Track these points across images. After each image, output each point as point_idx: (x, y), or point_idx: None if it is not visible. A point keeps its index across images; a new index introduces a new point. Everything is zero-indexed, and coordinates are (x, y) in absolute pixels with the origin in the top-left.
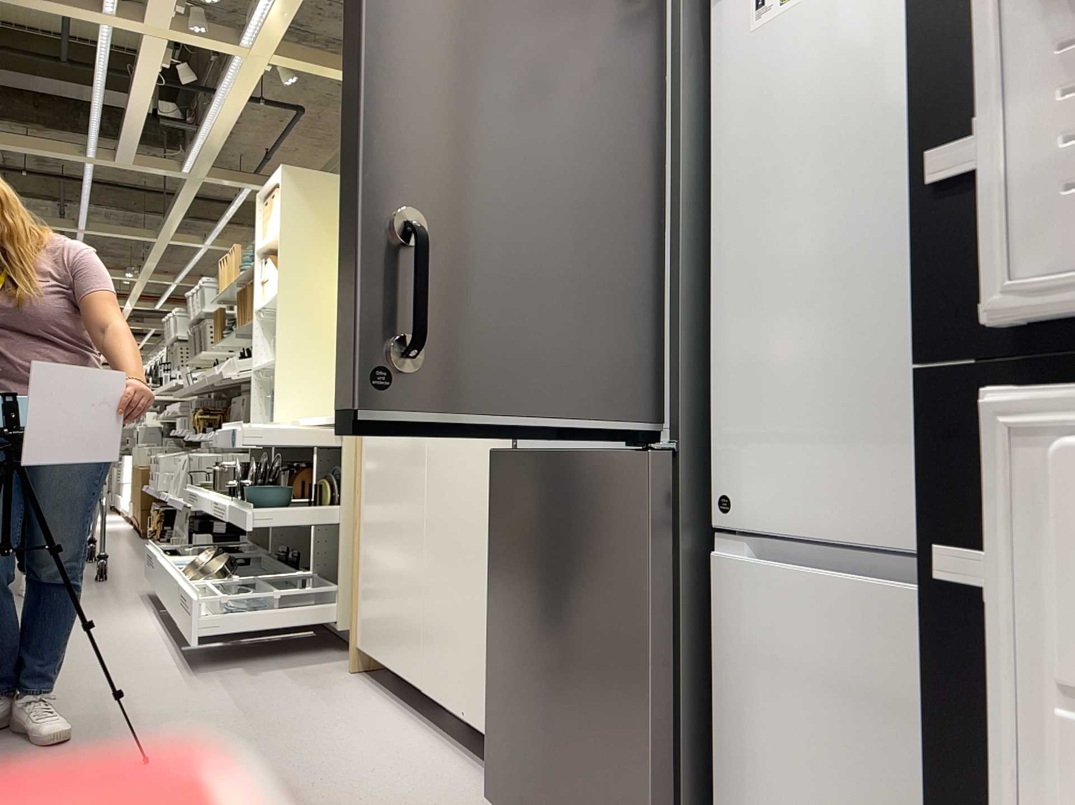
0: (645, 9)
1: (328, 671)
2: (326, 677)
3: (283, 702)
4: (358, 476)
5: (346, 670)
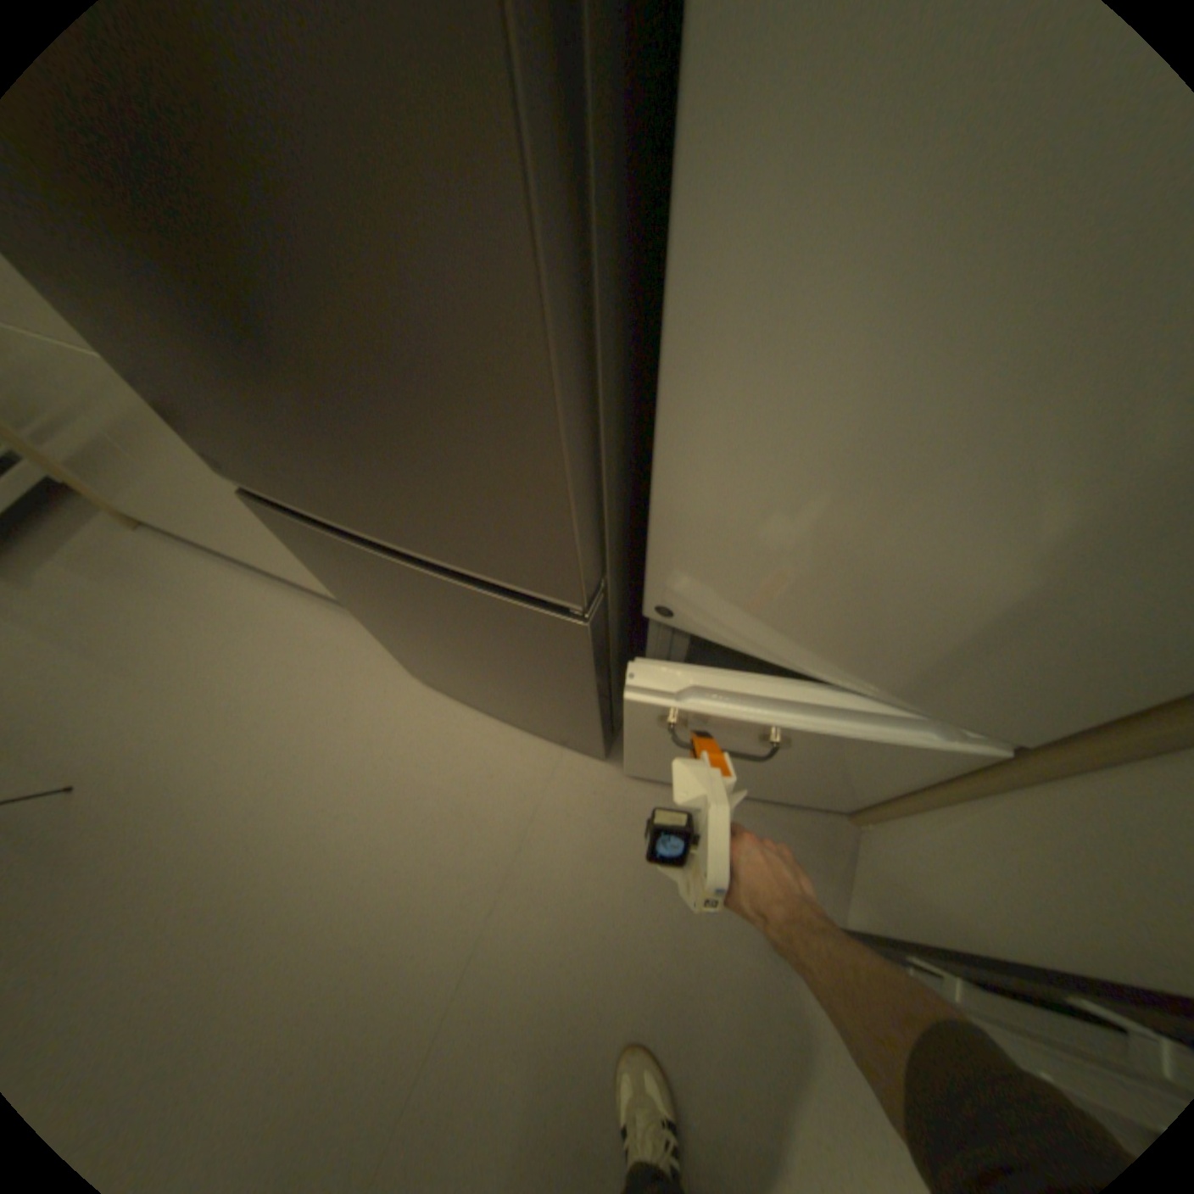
0: None
1: (103, 538)
2: (111, 549)
3: (107, 614)
4: None
5: (121, 526)
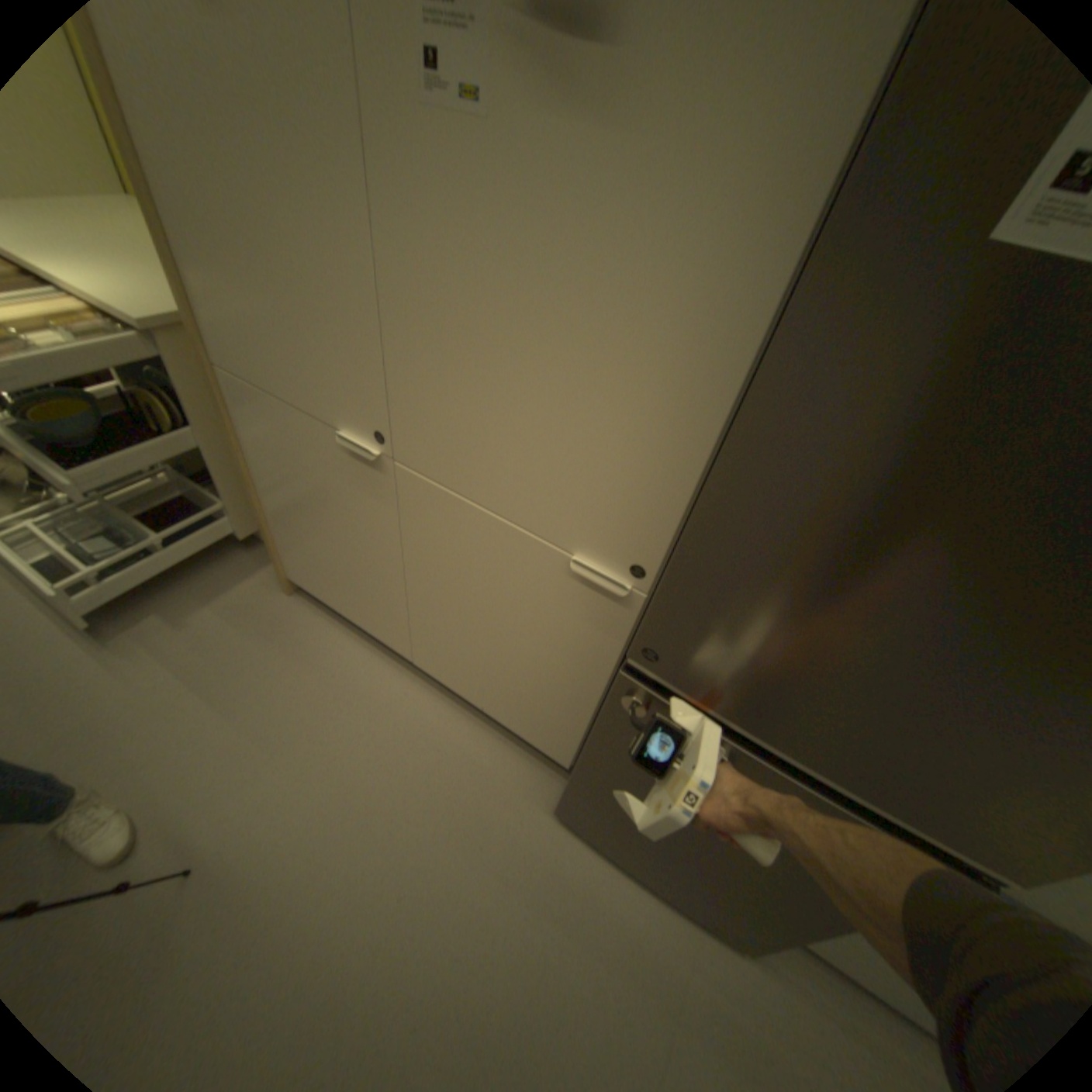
0: None
1: (260, 596)
2: (266, 609)
3: (254, 675)
4: (232, 431)
5: (279, 589)
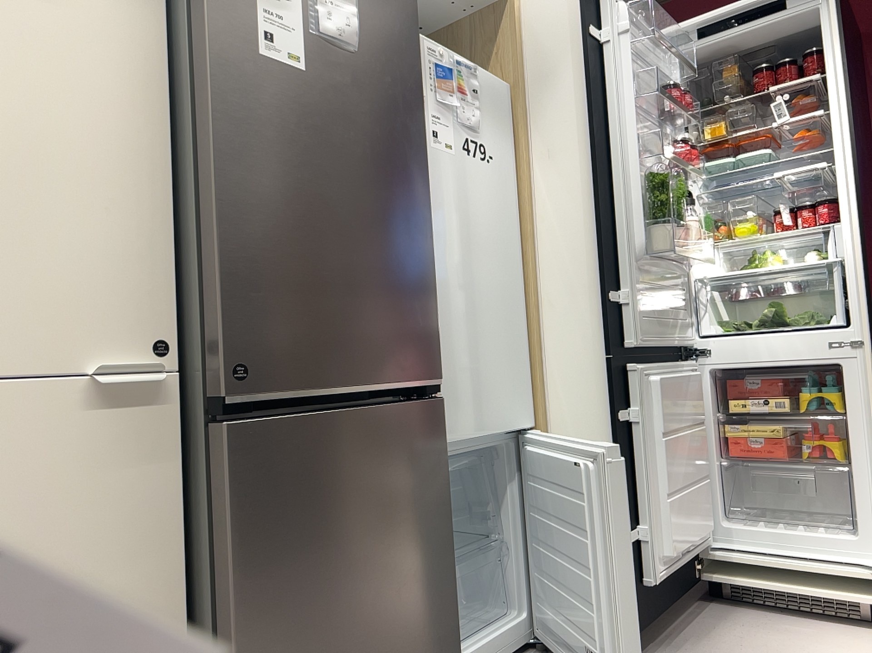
0: (418, 87)
1: None
2: None
3: None
4: None
5: None
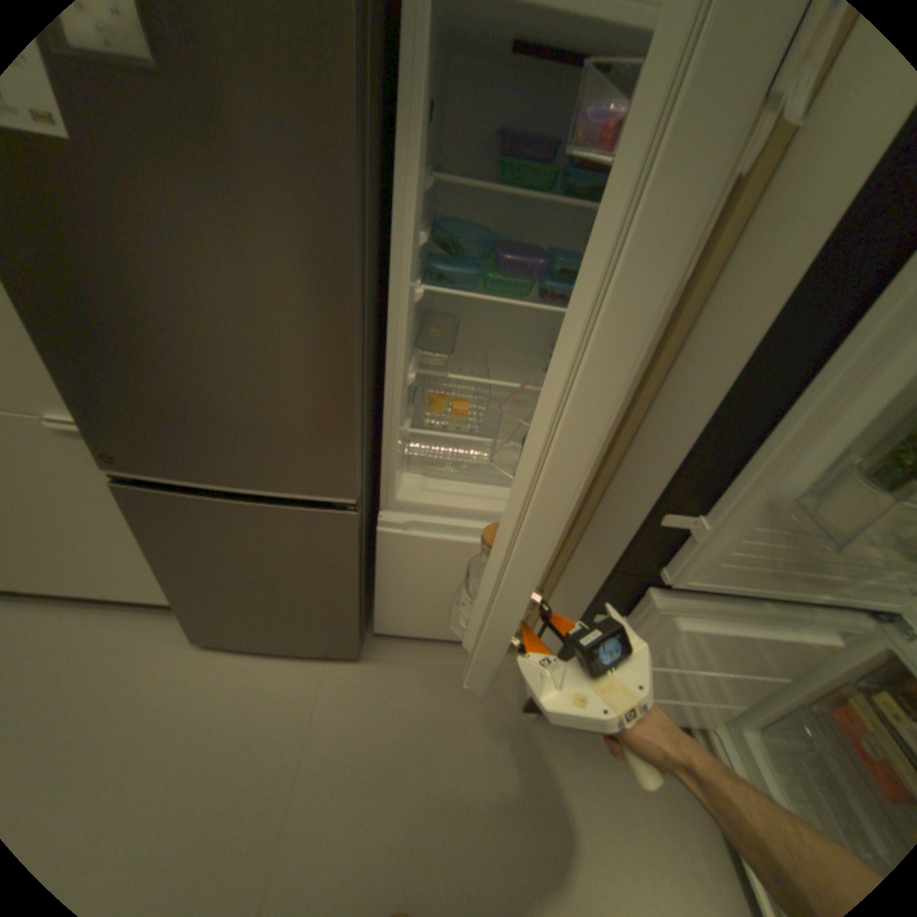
0: (340, 111)
1: None
2: None
3: None
4: None
5: None
